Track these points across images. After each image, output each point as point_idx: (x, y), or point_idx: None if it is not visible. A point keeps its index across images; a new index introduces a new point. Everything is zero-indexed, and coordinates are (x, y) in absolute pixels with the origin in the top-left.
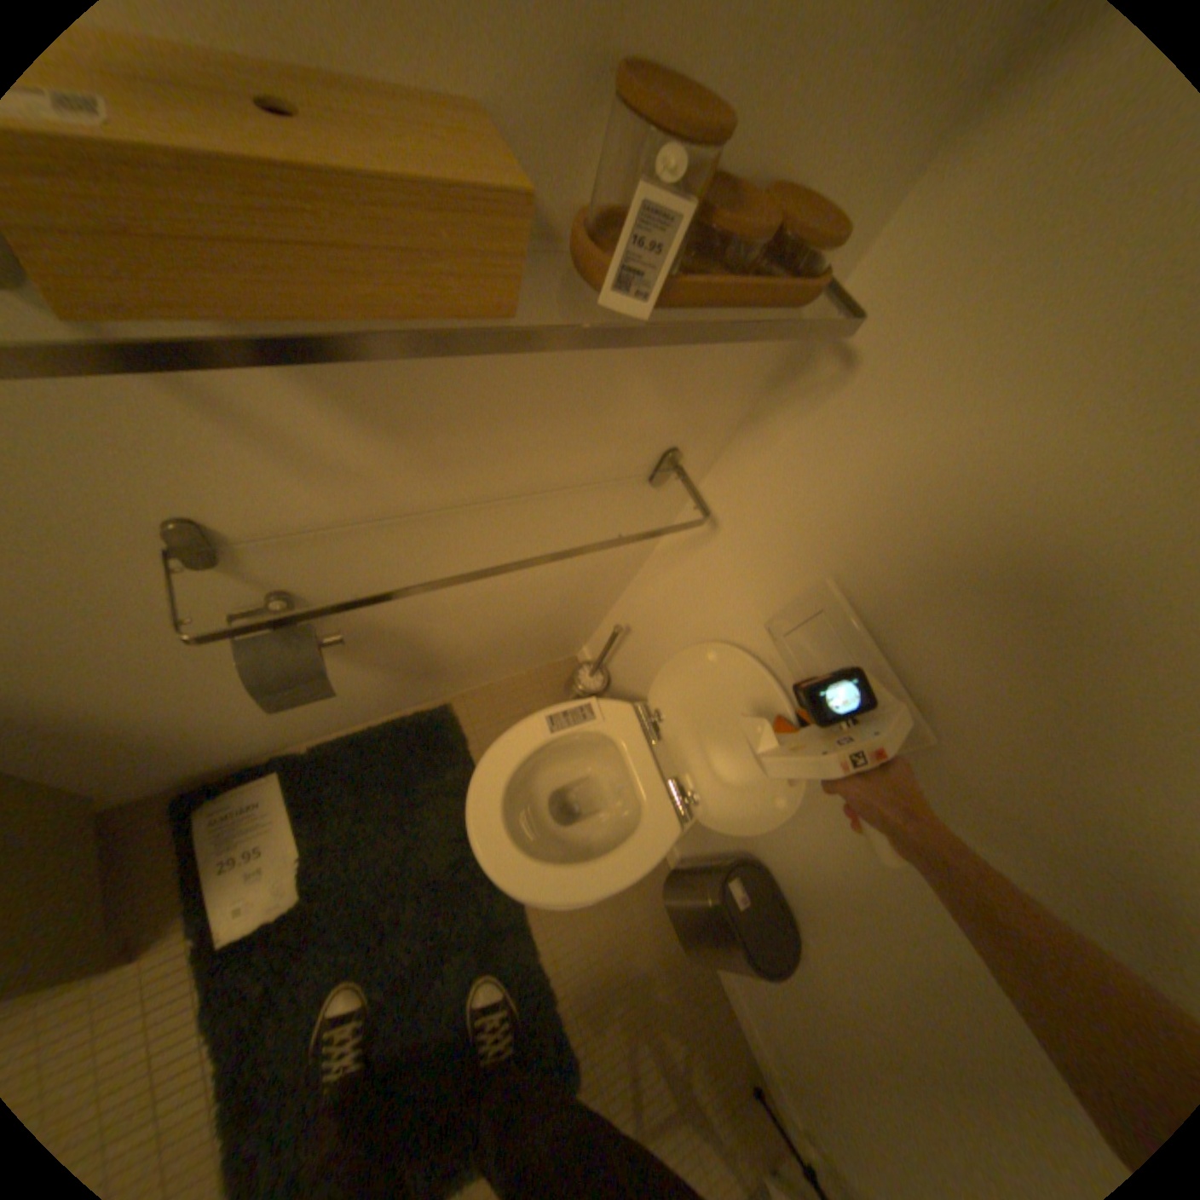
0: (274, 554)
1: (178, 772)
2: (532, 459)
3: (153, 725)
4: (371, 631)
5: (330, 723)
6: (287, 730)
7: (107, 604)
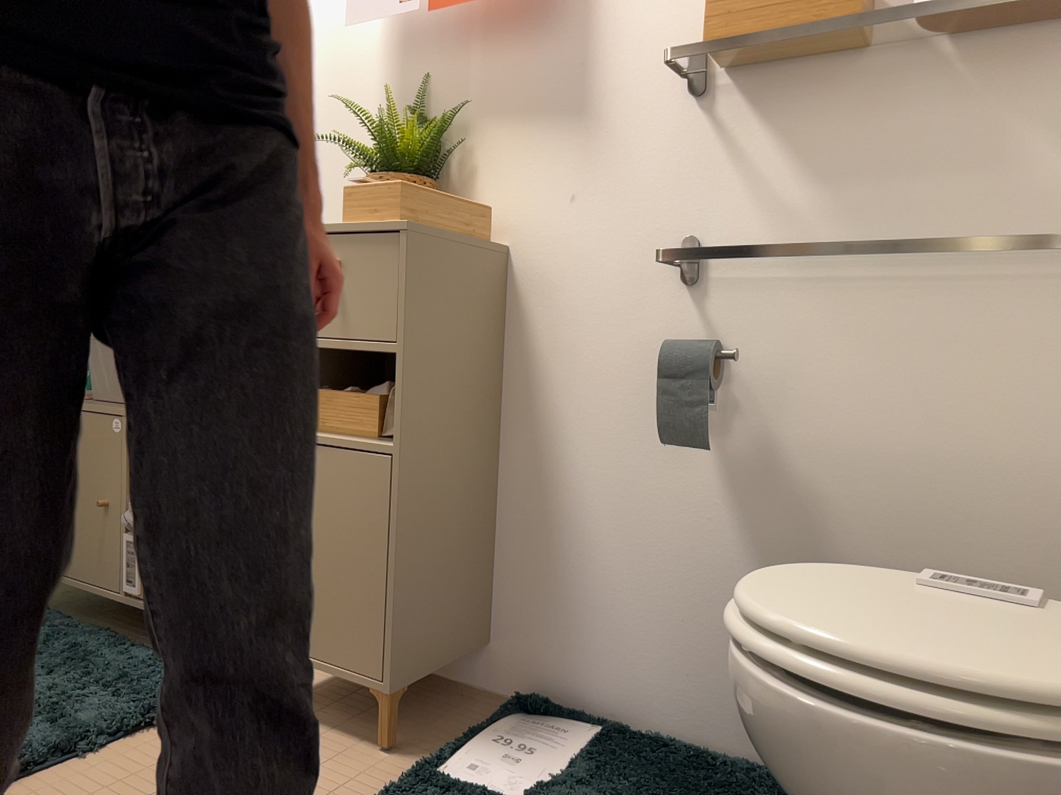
0: (726, 295)
1: (545, 664)
2: (935, 224)
3: (577, 521)
4: (769, 466)
5: (687, 702)
6: (646, 666)
7: (632, 316)
